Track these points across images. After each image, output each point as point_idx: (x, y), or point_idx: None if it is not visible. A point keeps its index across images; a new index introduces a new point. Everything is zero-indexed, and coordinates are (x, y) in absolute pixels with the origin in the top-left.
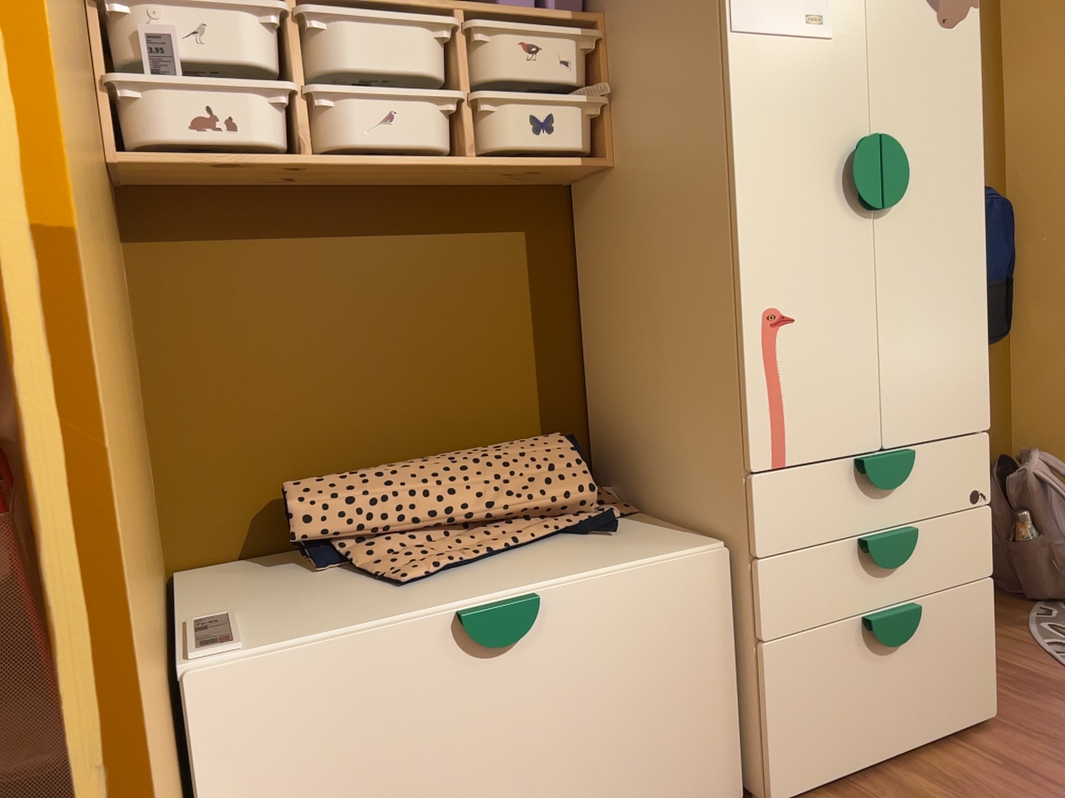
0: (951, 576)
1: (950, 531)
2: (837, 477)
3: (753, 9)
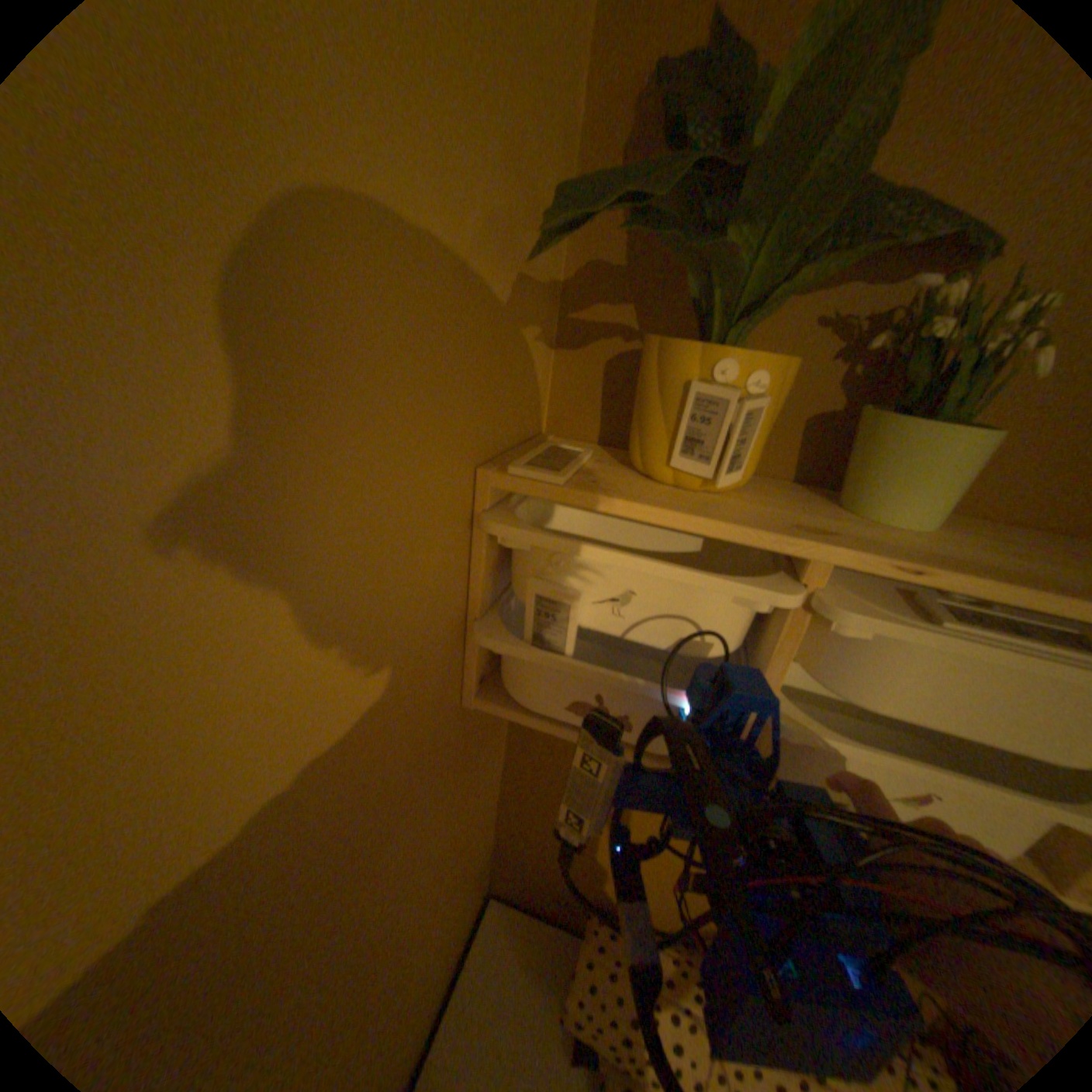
0: None
1: None
2: None
3: None
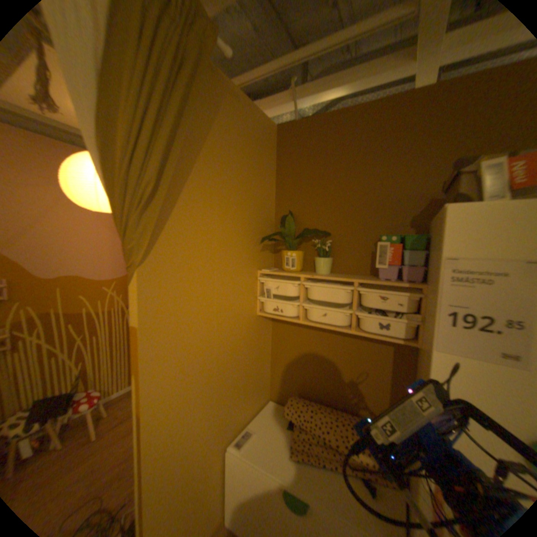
0: None
1: None
2: None
3: (455, 343)
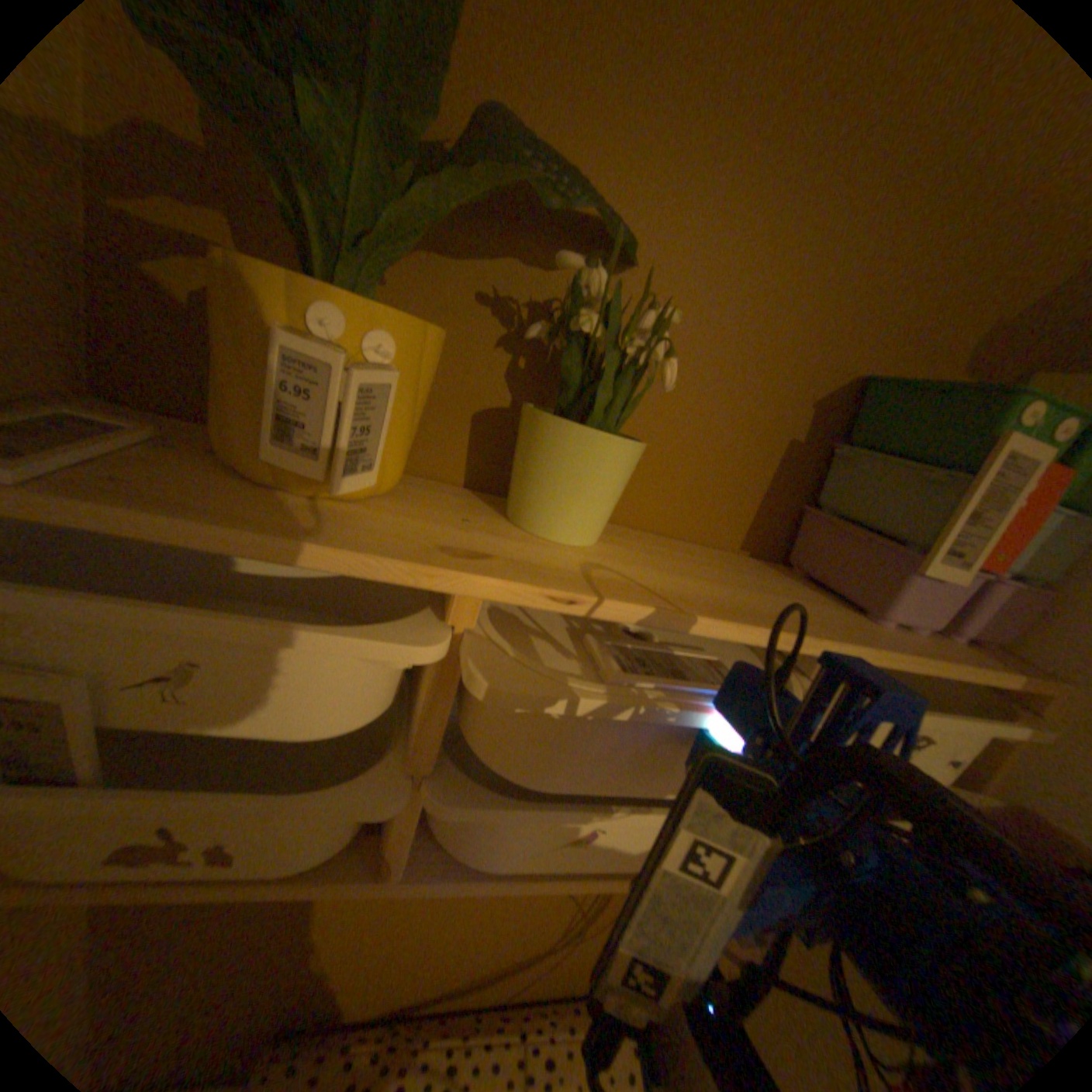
0: None
1: None
2: None
3: None
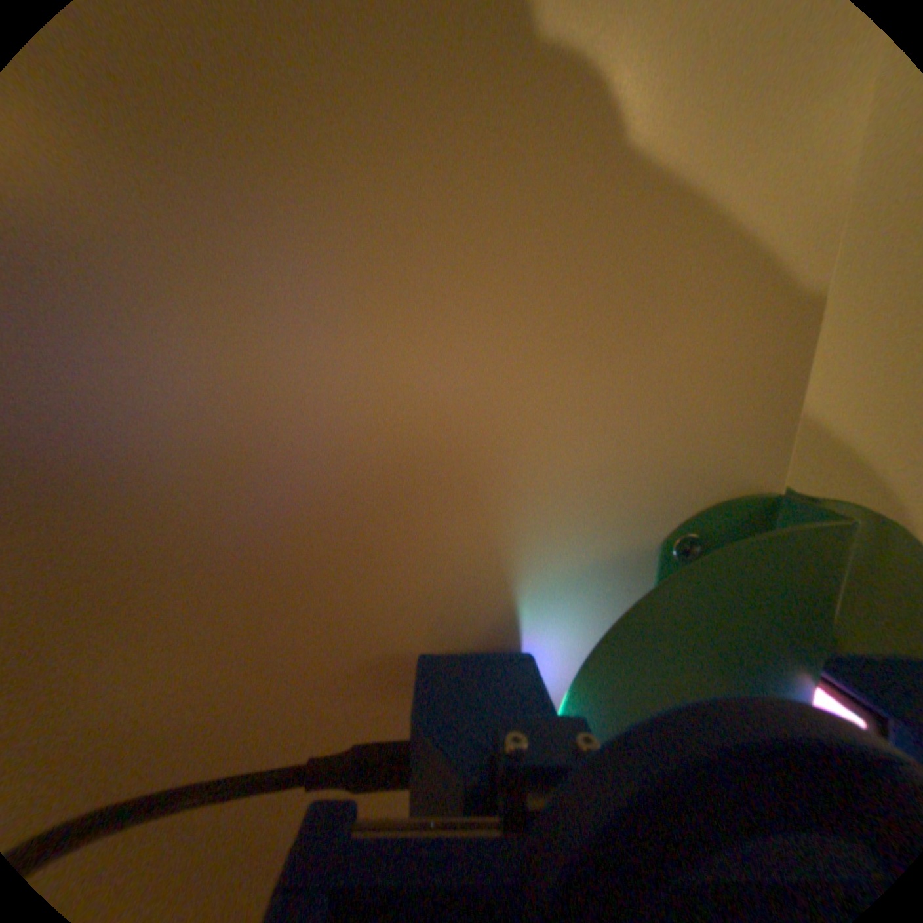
0: None
1: None
2: None
3: None
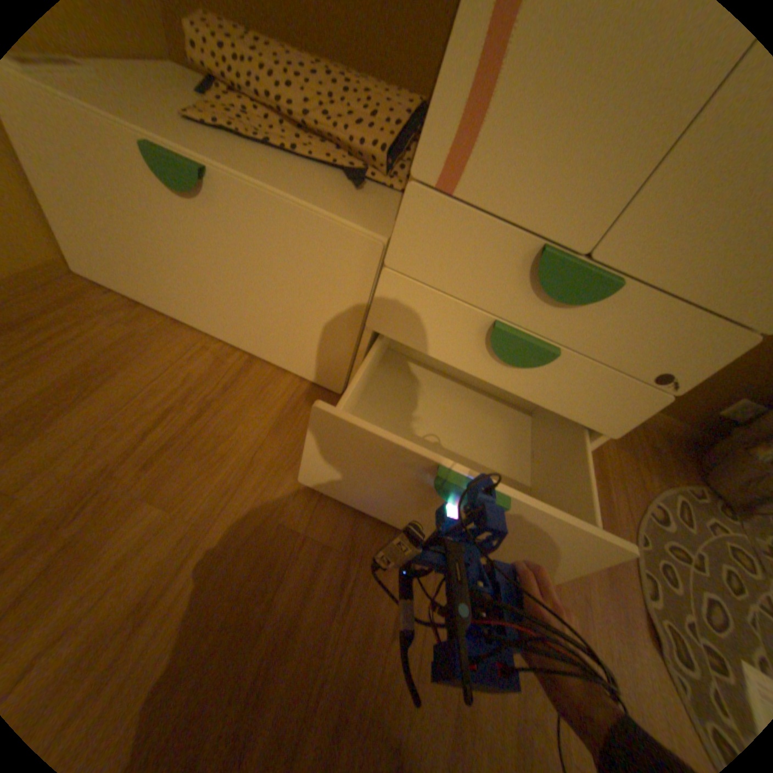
0: (570, 409)
1: (601, 381)
2: (508, 245)
3: None
